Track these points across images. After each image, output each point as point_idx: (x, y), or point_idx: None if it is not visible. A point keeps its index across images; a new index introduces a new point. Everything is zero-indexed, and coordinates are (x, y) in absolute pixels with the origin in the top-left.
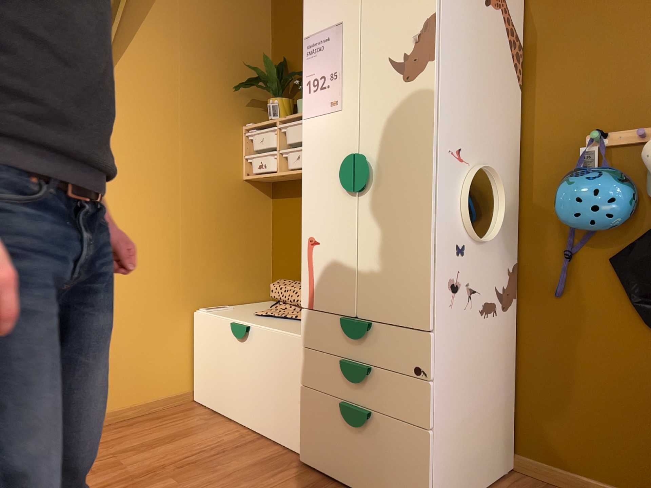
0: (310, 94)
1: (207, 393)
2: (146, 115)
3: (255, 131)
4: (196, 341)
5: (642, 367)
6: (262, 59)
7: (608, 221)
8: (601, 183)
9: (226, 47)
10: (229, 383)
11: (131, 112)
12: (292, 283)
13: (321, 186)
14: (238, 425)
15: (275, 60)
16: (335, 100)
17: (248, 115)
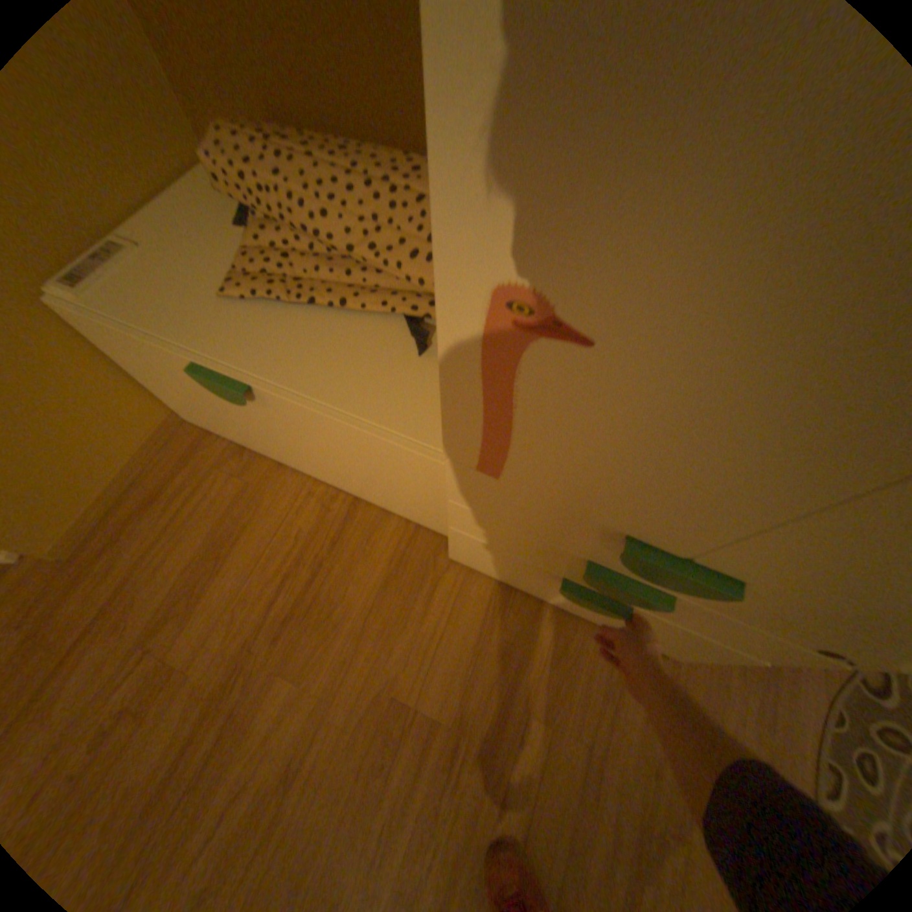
0: None
1: (208, 423)
2: None
3: None
4: (109, 352)
5: None
6: None
7: None
8: None
9: None
10: (253, 433)
11: None
12: (269, 150)
13: None
14: (301, 473)
15: None
16: None
17: None
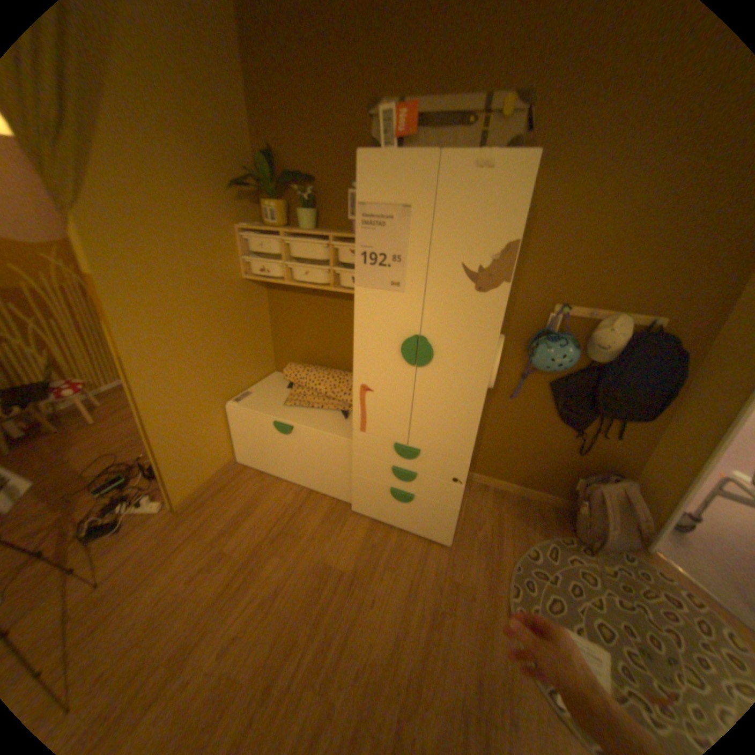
0: (365, 265)
1: (252, 460)
2: (140, 236)
3: (247, 229)
4: (233, 426)
5: (550, 438)
6: (241, 141)
7: (562, 370)
8: (567, 351)
9: (205, 131)
10: (276, 457)
11: (123, 237)
12: (305, 370)
13: (376, 350)
14: (287, 482)
15: (255, 142)
16: (396, 282)
17: (237, 212)
